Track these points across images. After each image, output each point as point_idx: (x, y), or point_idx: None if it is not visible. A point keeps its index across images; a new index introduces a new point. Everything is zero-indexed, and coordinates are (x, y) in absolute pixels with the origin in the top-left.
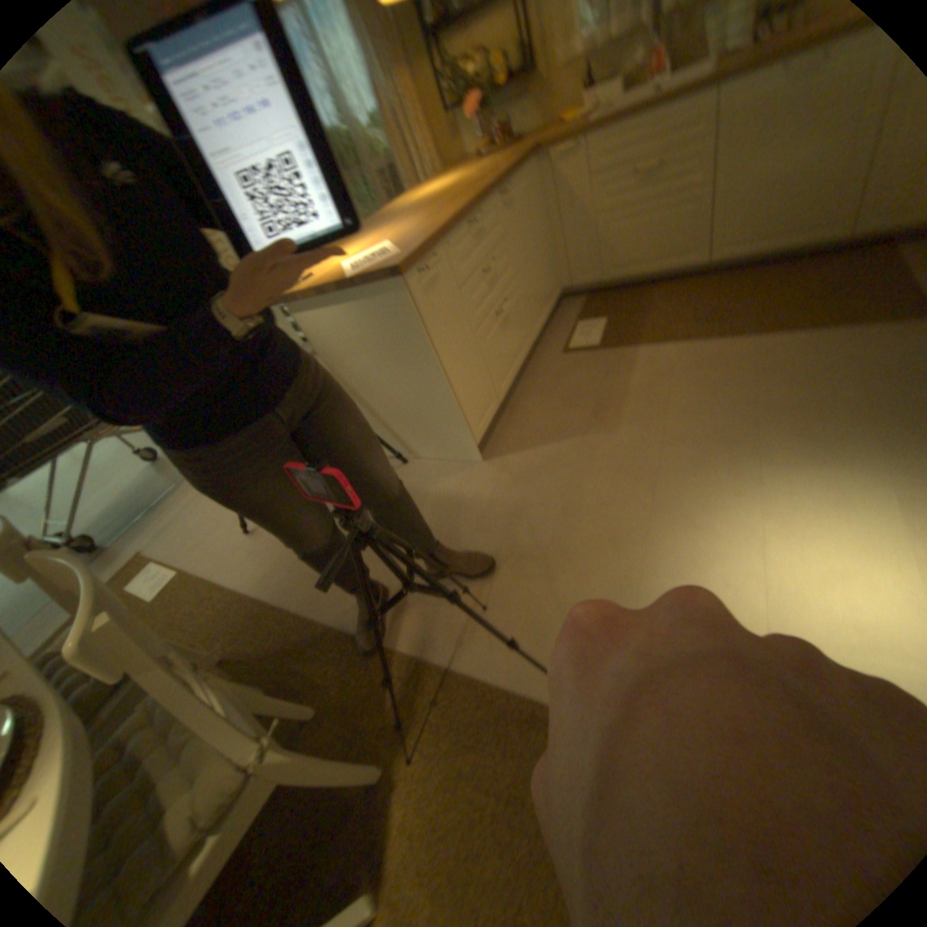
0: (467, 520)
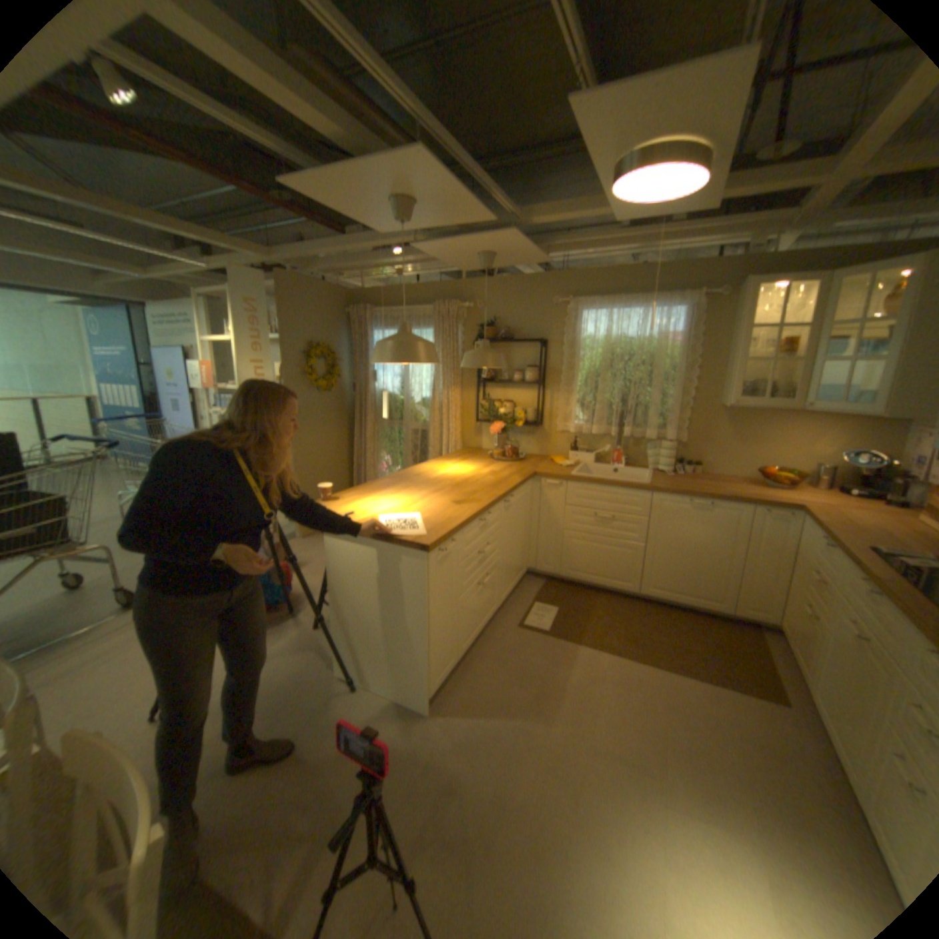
0: (398, 786)
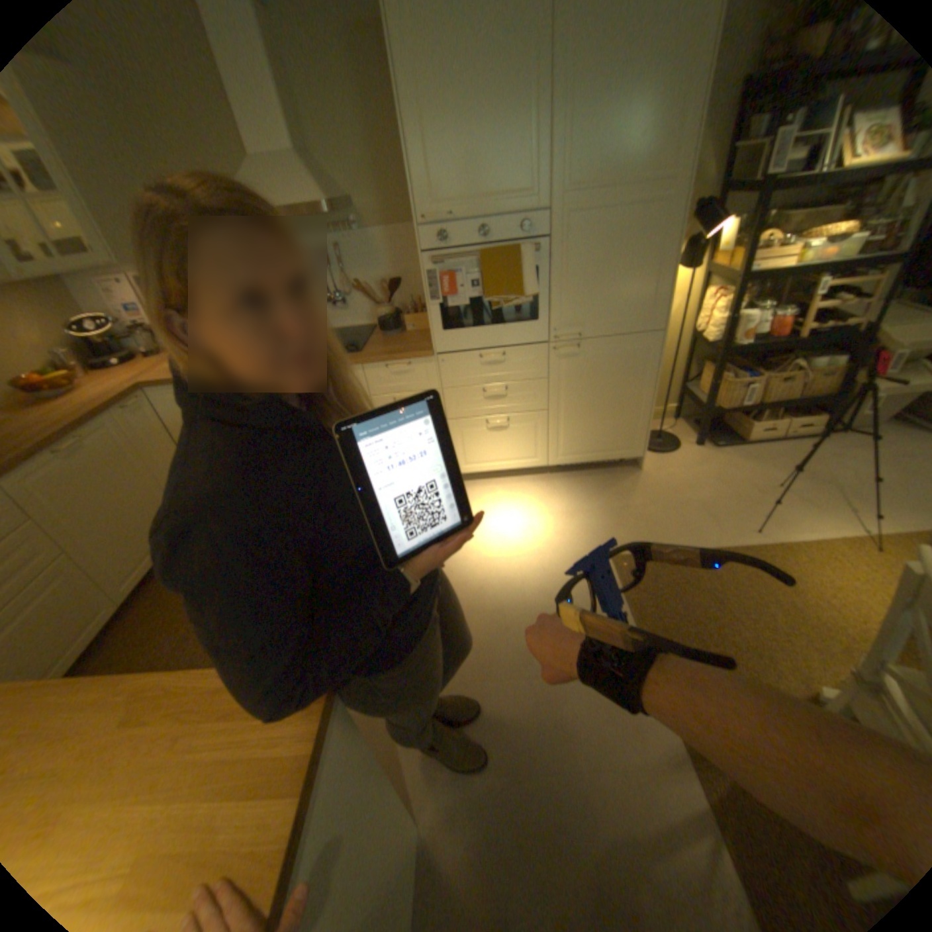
0: (523, 797)
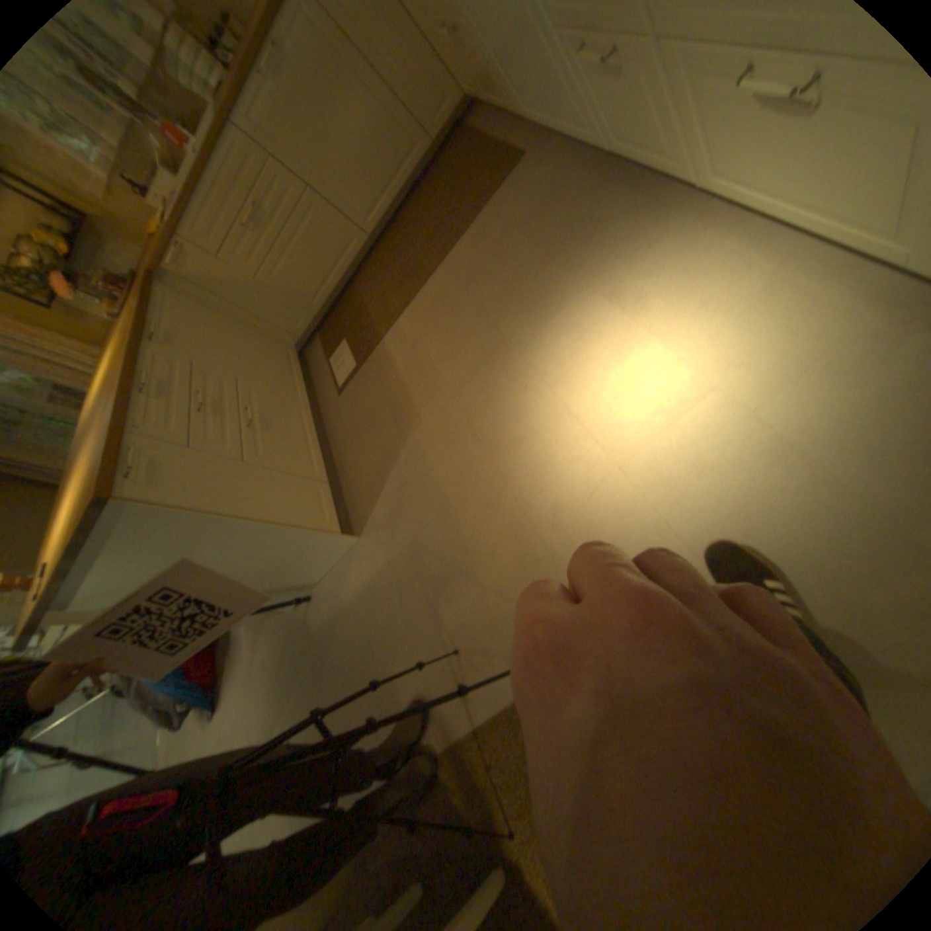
0: (390, 596)
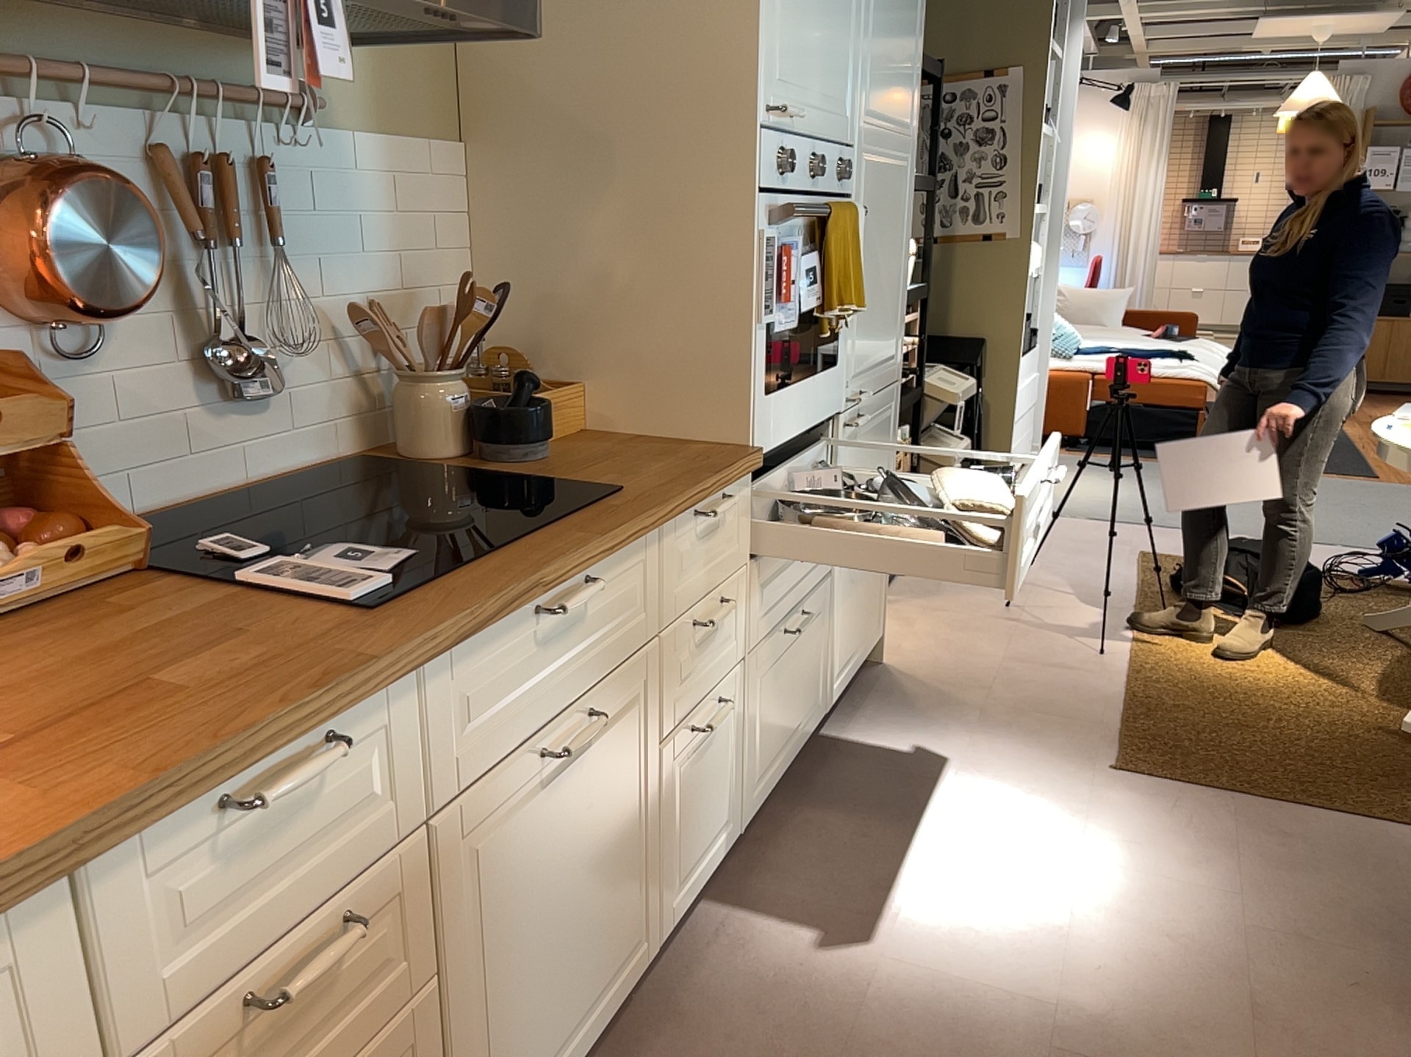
0: None
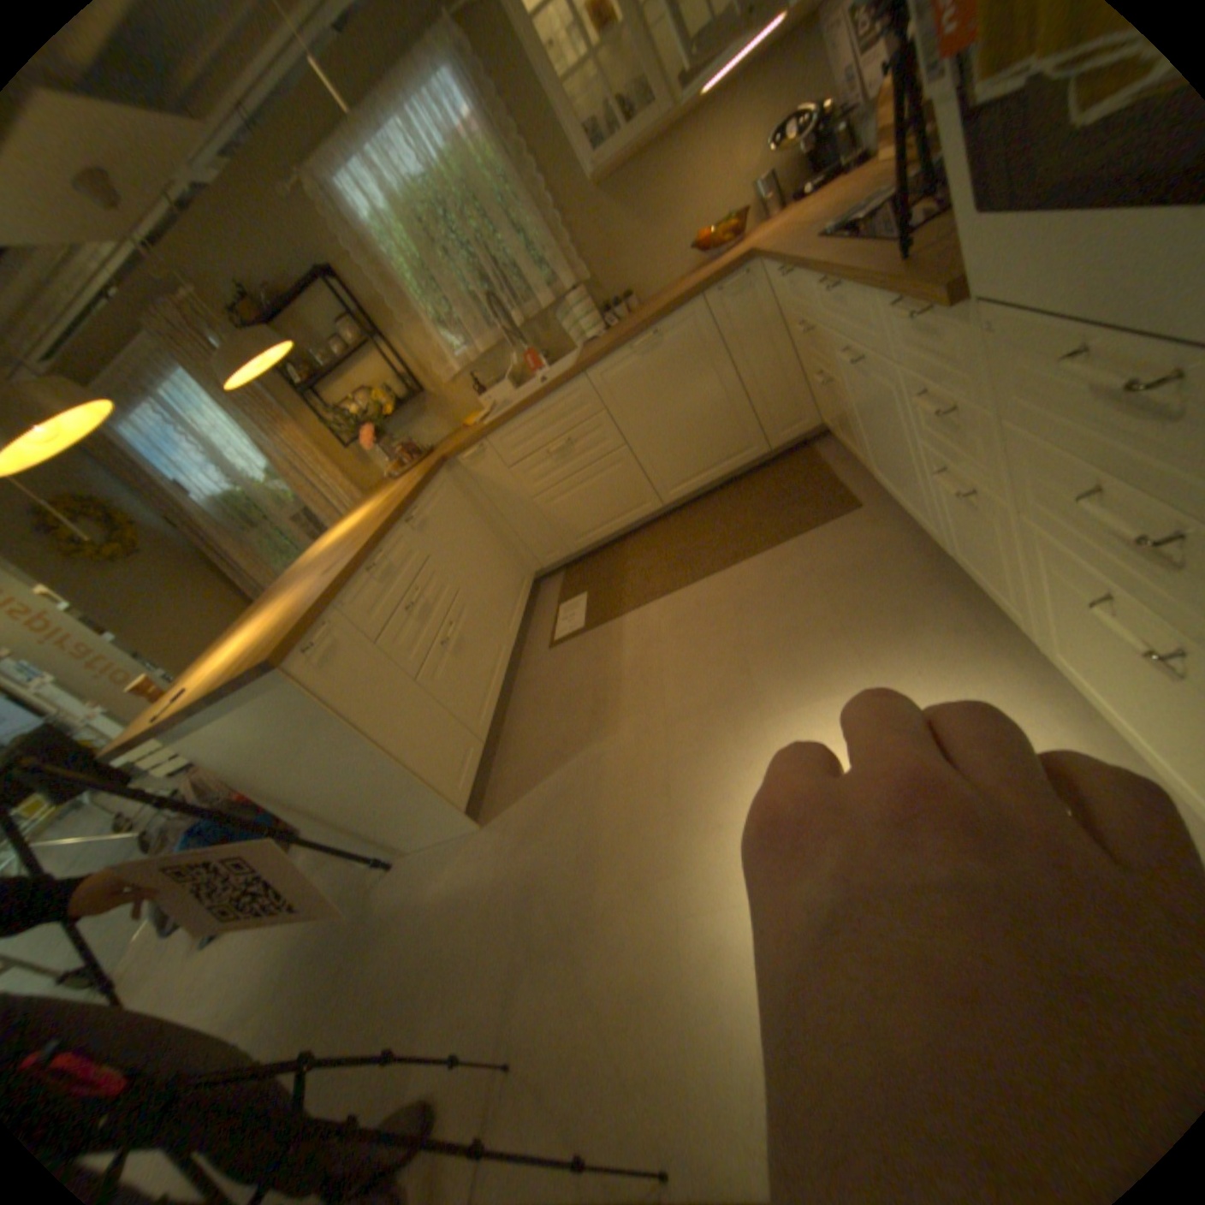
0: (472, 930)
